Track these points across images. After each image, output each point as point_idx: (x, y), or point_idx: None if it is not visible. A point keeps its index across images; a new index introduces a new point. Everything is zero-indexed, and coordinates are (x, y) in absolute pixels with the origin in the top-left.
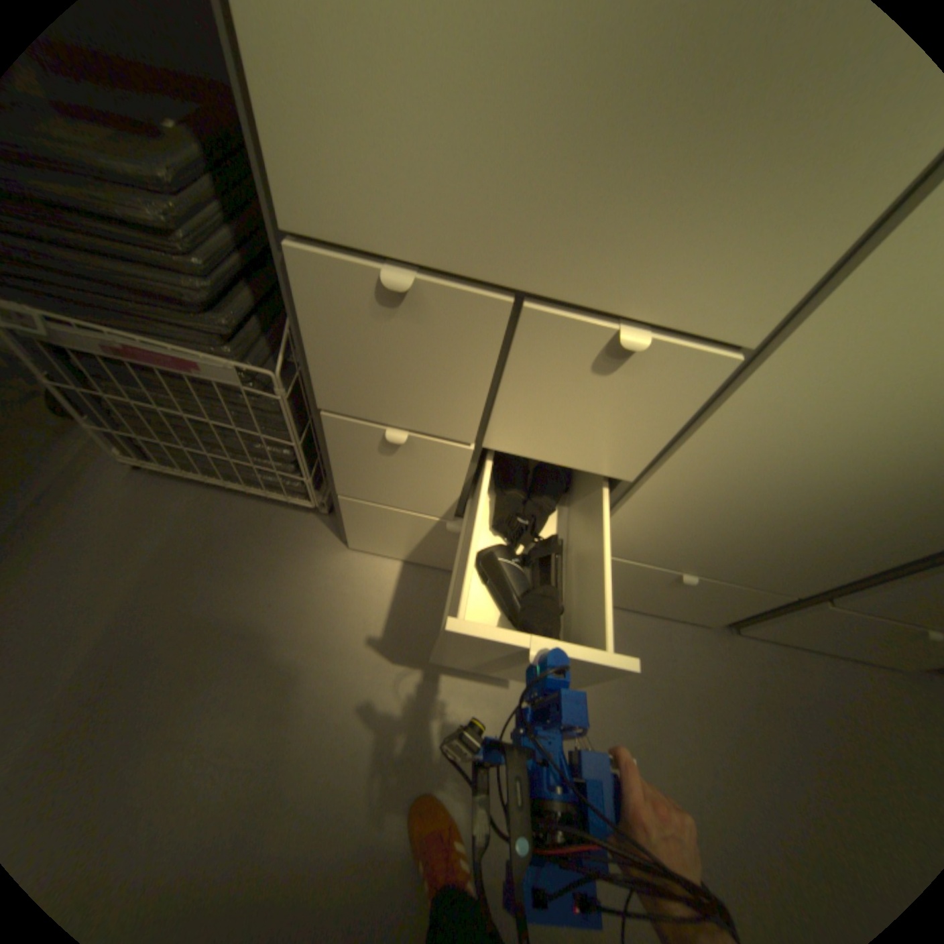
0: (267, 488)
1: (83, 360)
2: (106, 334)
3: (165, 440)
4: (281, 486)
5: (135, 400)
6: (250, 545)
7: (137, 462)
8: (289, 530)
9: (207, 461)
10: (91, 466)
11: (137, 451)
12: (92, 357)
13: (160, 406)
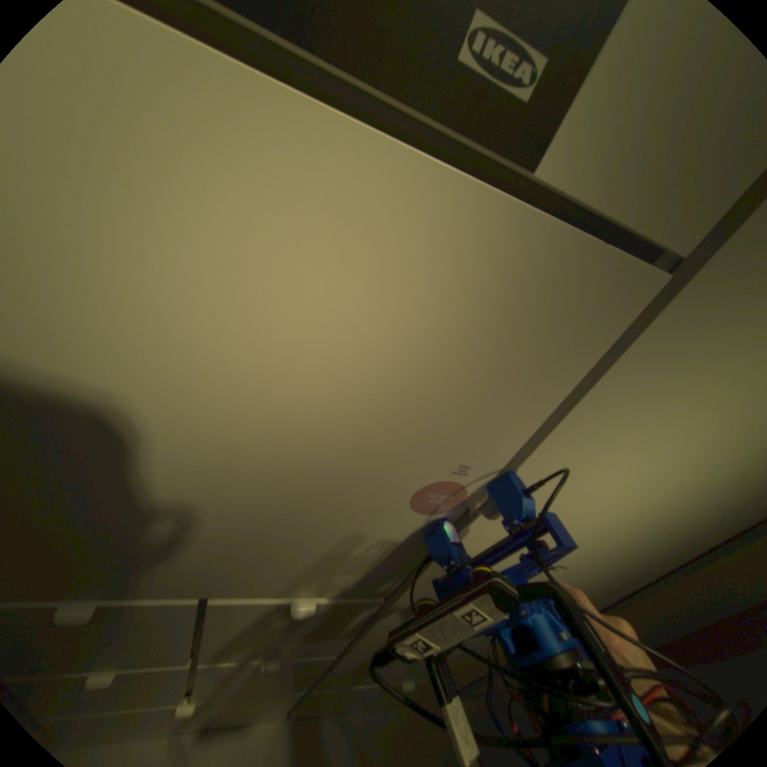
0: None
1: None
2: None
3: None
4: None
5: None
6: None
7: None
8: None
9: None
10: None
11: None
12: None
13: None
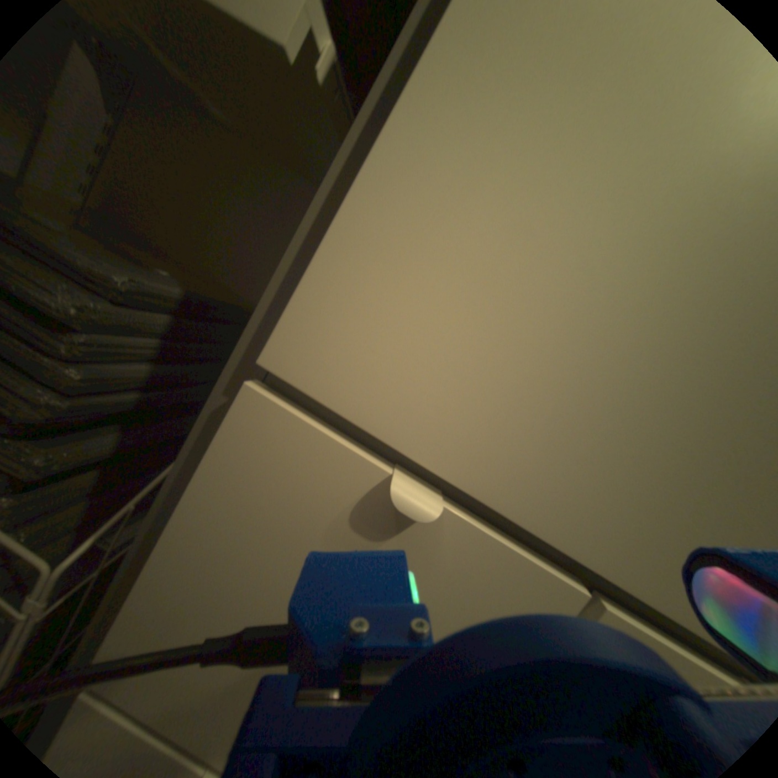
0: None
1: None
2: None
3: None
4: None
5: None
6: None
7: None
8: None
9: None
10: None
11: None
12: None
13: None
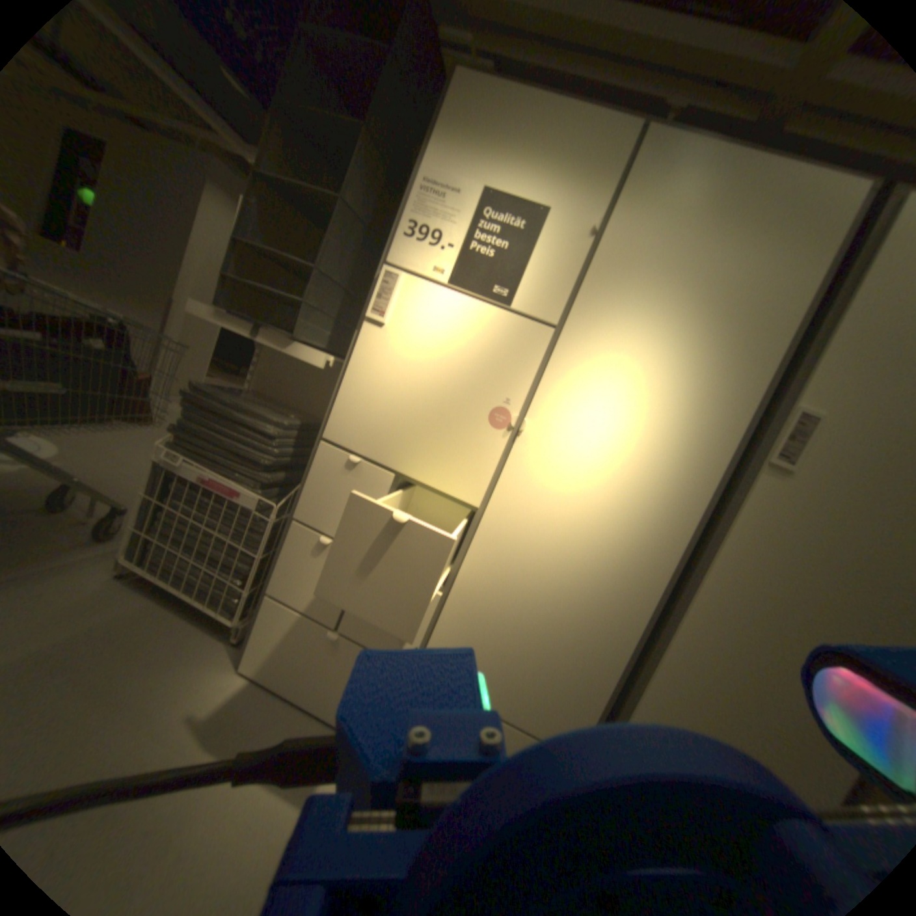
0: (207, 608)
1: (176, 489)
2: (206, 477)
3: (170, 552)
4: (219, 607)
5: (181, 518)
6: (164, 650)
7: (130, 570)
8: (199, 650)
9: (184, 574)
10: (88, 572)
11: (139, 561)
12: (182, 489)
13: (193, 524)
